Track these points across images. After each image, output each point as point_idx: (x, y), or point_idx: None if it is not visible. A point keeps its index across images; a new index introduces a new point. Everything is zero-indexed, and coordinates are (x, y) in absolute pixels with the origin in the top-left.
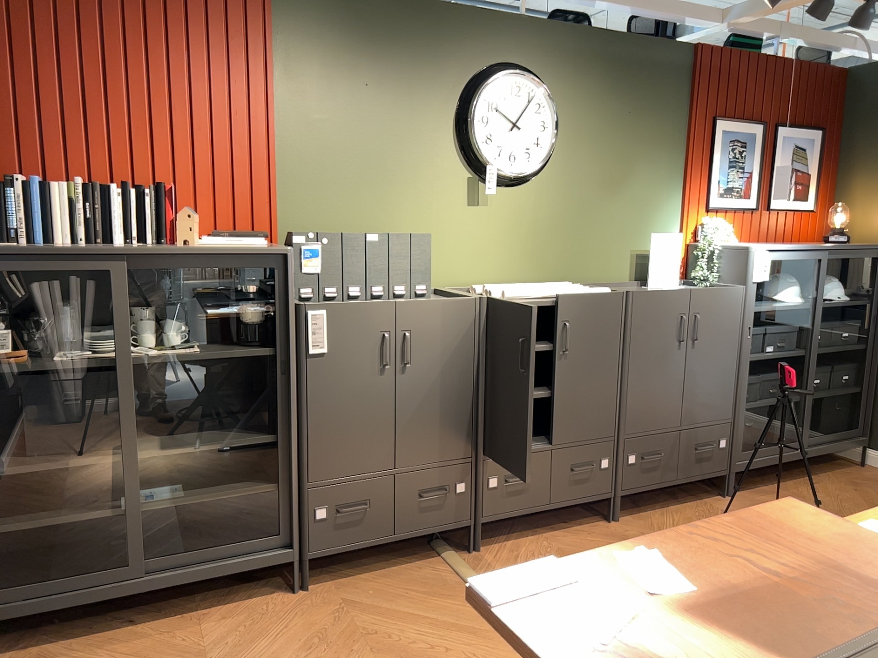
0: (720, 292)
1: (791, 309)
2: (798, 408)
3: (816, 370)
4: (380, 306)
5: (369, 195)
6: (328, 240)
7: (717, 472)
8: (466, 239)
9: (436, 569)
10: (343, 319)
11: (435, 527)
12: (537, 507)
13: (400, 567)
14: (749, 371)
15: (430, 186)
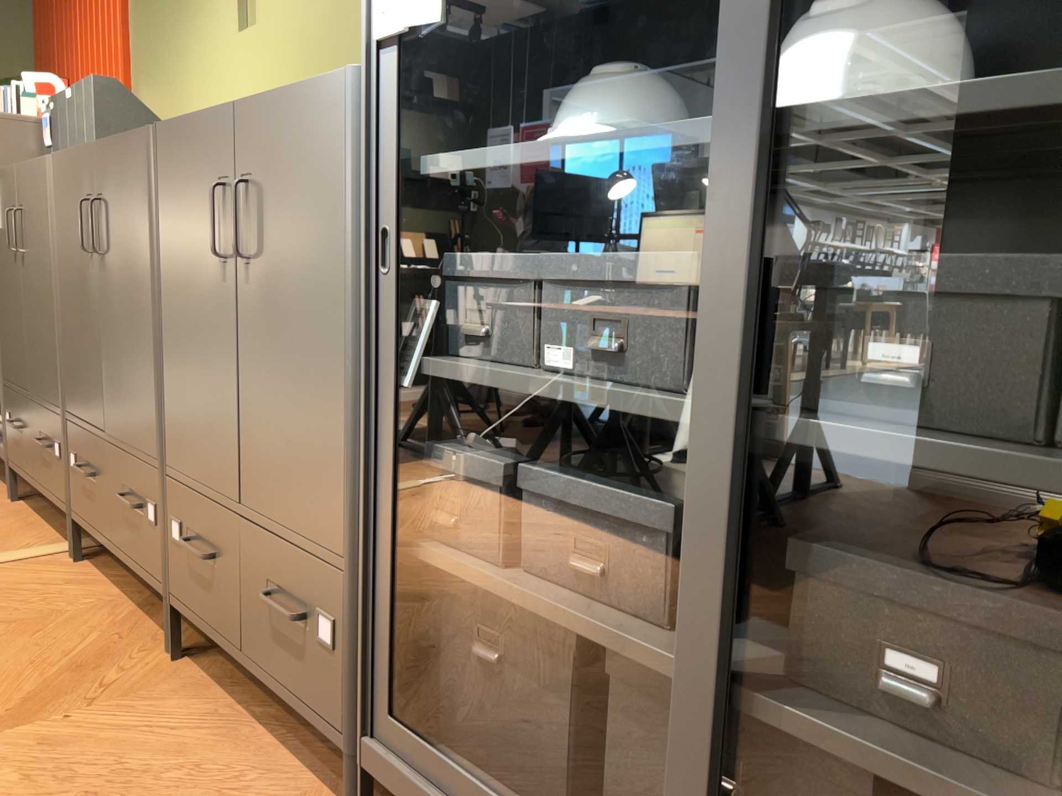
0: (290, 96)
1: (624, 152)
2: (748, 754)
3: (916, 586)
4: (11, 174)
5: (173, 52)
6: (54, 108)
7: (317, 718)
8: (239, 93)
9: (32, 546)
10: (1, 191)
11: (49, 492)
12: (101, 535)
13: (51, 530)
14: (392, 408)
15: (209, 19)
